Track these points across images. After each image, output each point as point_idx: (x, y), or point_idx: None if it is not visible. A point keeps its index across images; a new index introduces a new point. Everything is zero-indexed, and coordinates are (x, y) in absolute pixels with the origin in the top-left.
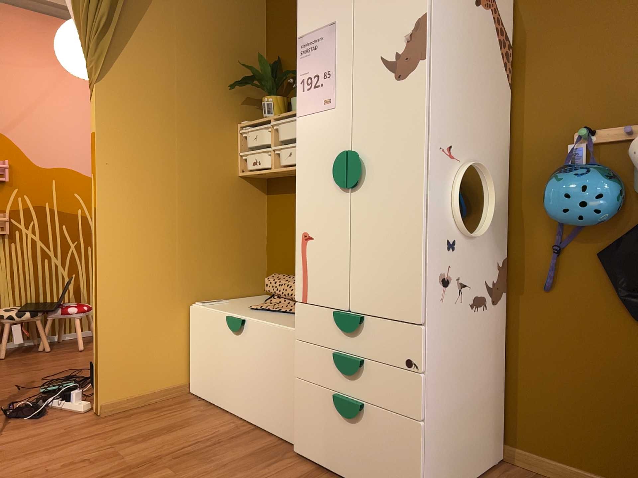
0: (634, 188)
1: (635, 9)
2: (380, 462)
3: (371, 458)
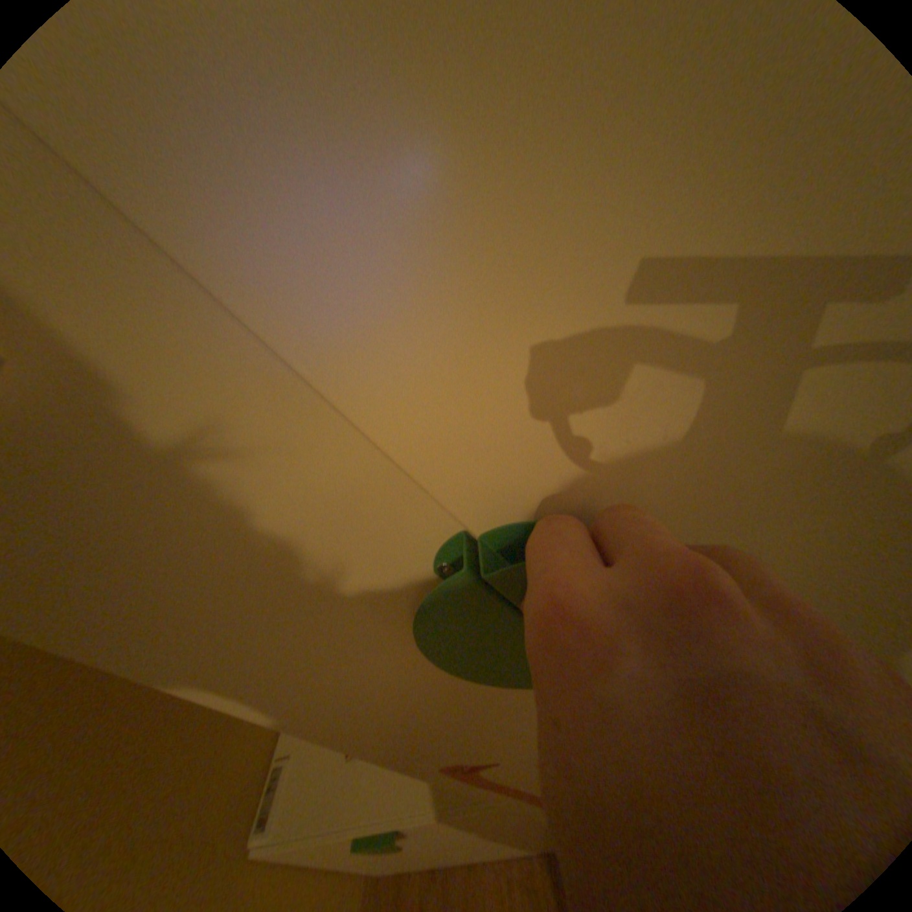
0: None
1: None
2: None
3: None
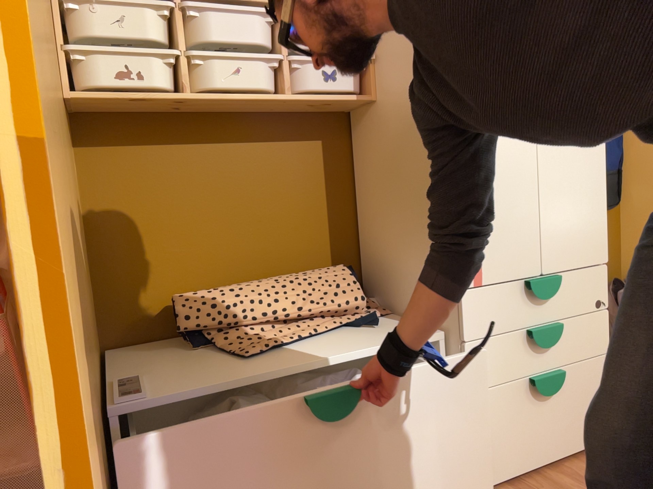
0: None
1: None
2: (579, 416)
3: (571, 419)
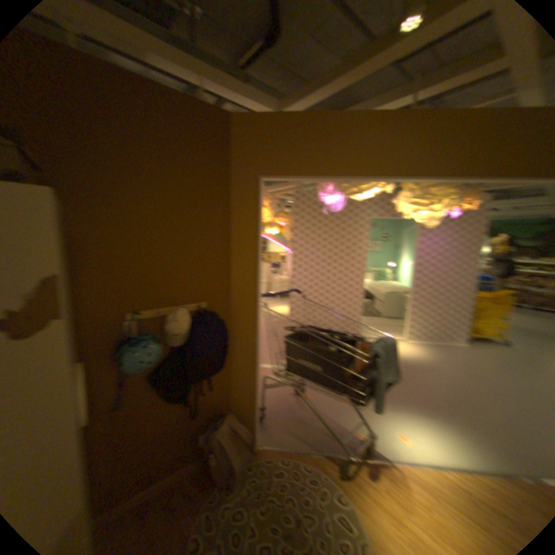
0: (165, 342)
1: (154, 244)
2: None
3: None
